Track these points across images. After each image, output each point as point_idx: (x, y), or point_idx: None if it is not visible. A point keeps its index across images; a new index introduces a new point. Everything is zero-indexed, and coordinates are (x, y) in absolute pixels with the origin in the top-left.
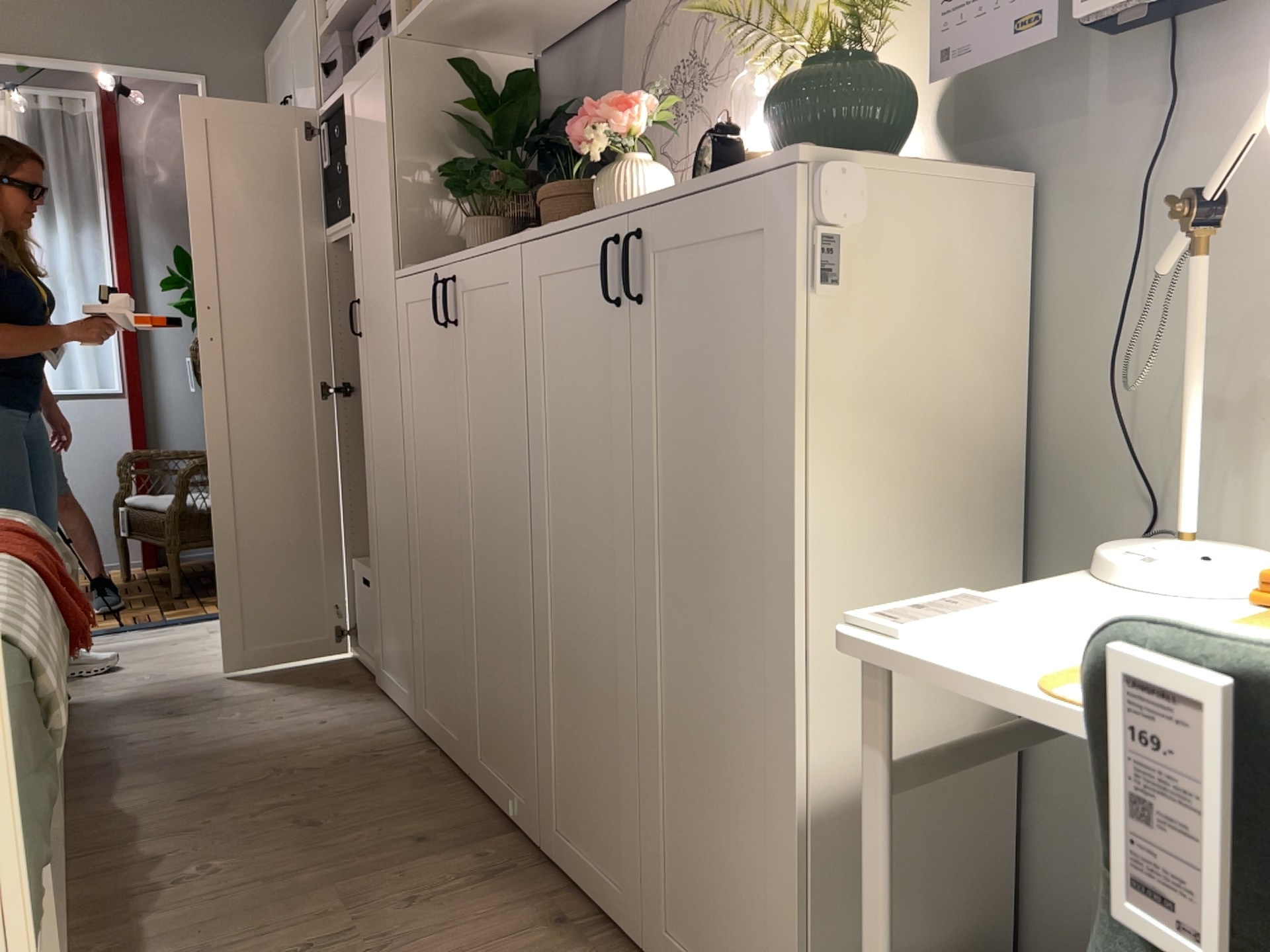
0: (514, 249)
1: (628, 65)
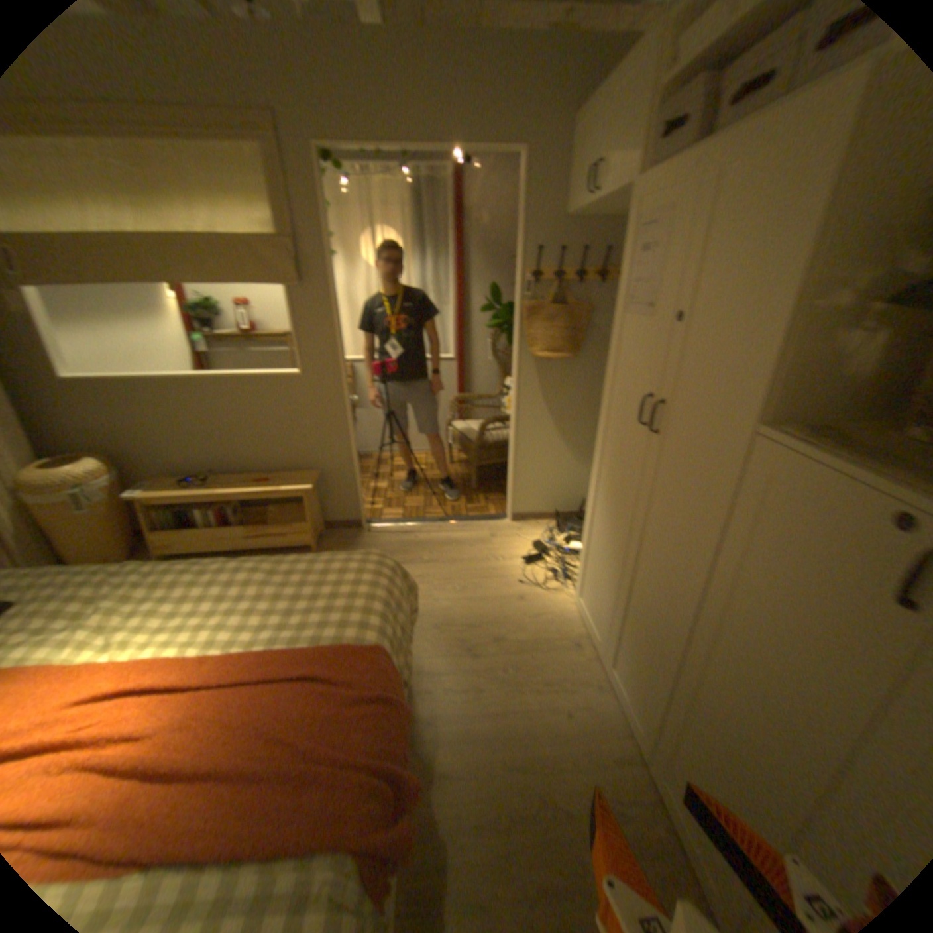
0: None
1: None
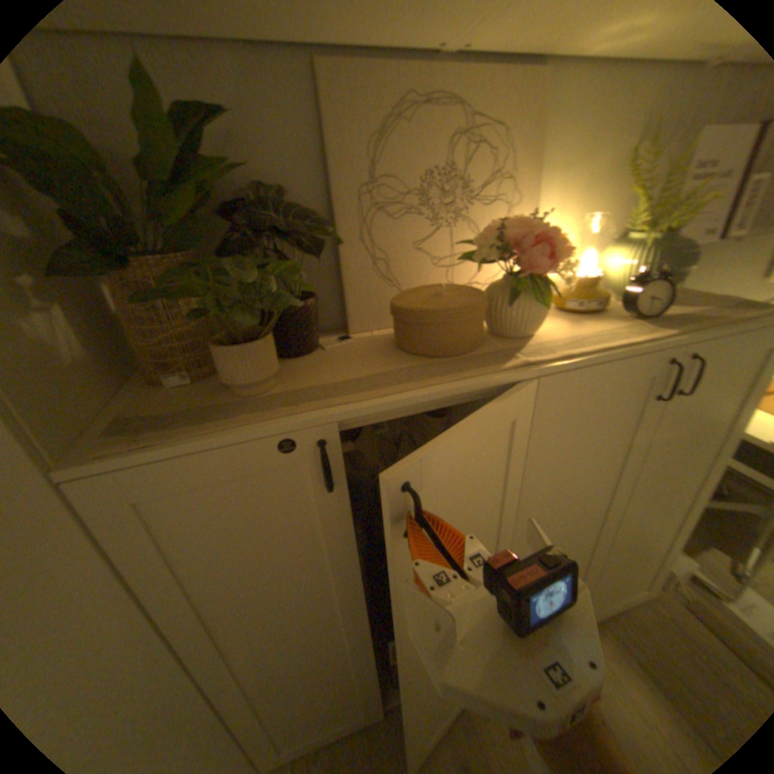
0: (528, 381)
1: (333, 140)
